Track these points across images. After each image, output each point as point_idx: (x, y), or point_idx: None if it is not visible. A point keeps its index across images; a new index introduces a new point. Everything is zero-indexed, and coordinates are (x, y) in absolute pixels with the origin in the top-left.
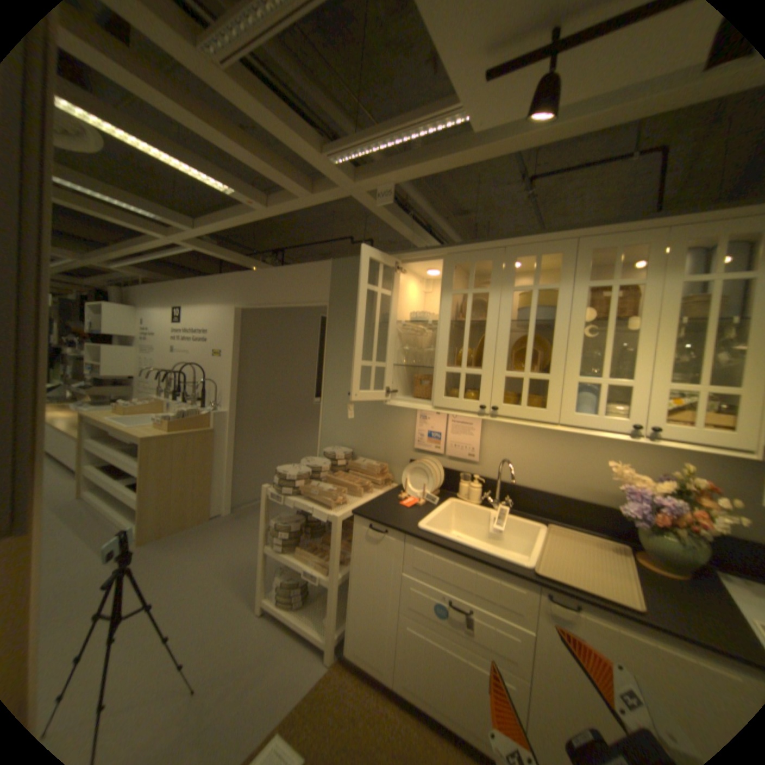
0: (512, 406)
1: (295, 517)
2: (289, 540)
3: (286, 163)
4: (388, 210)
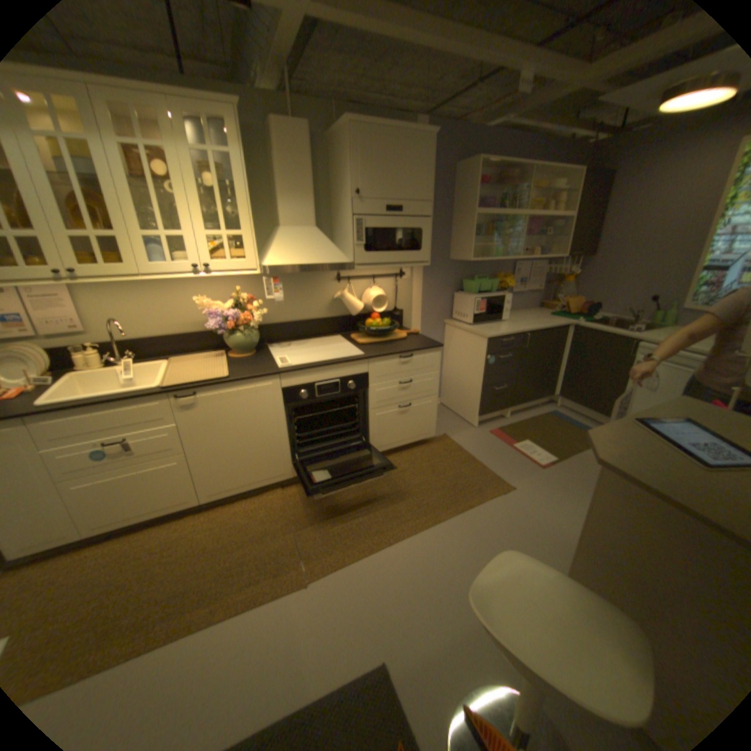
0: (91, 266)
1: None
2: None
3: None
4: None
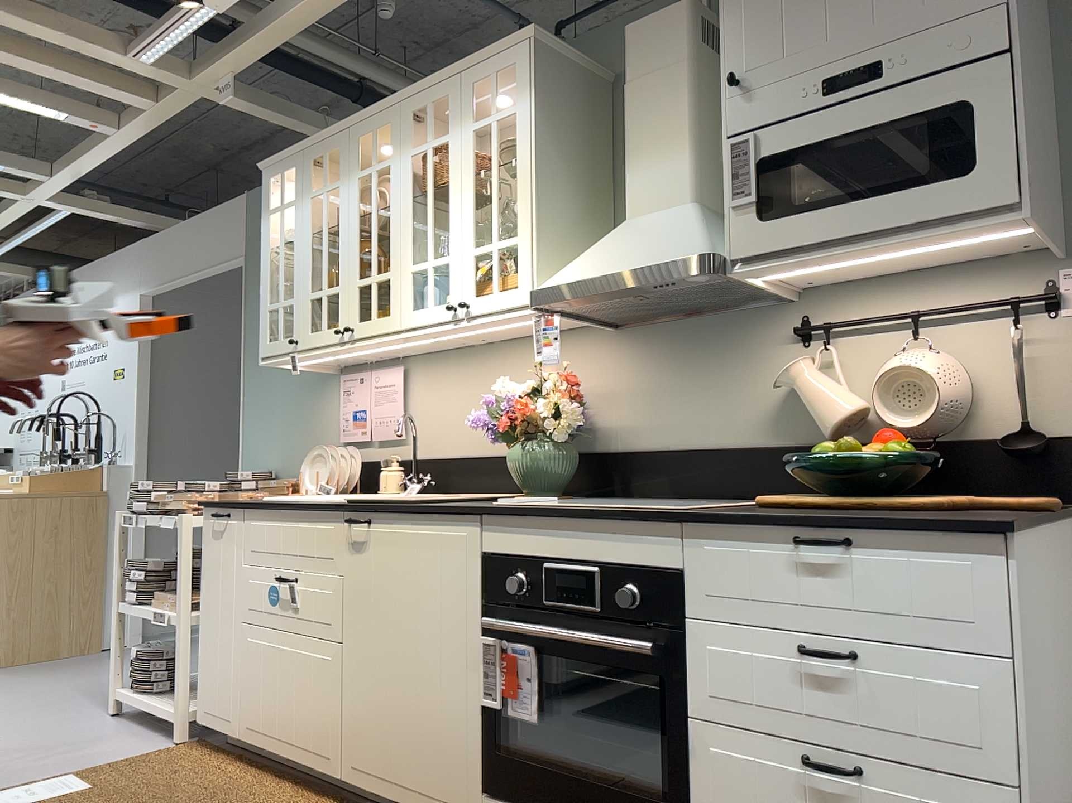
0: (364, 322)
1: (168, 560)
2: (146, 582)
3: (115, 75)
4: (267, 110)
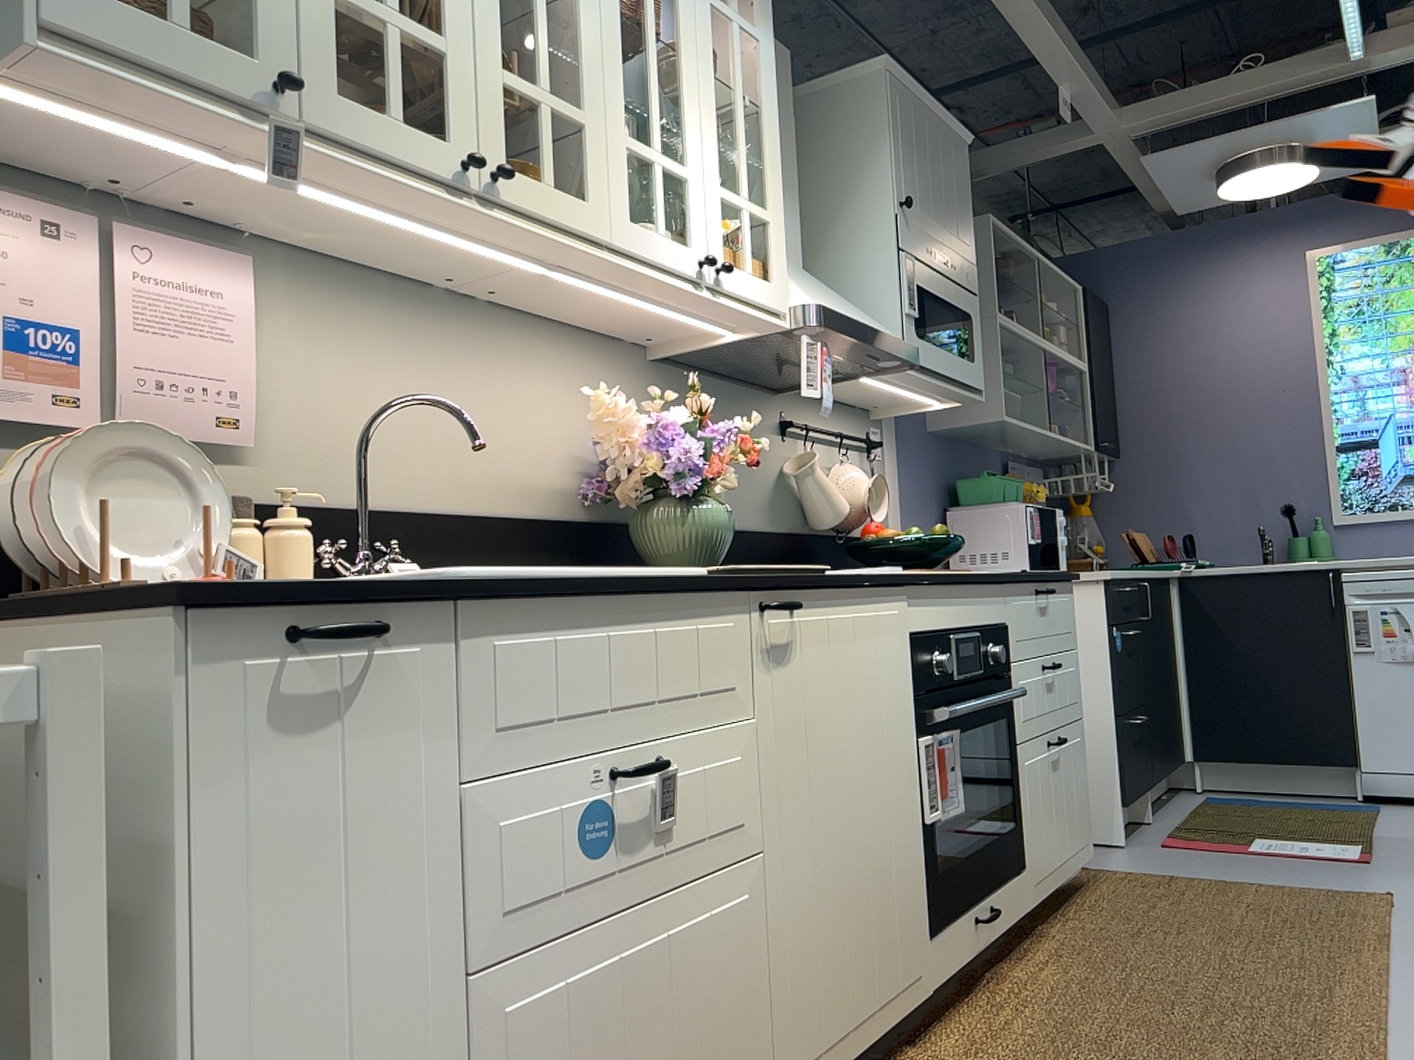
0: (527, 179)
1: None
2: None
3: None
4: None
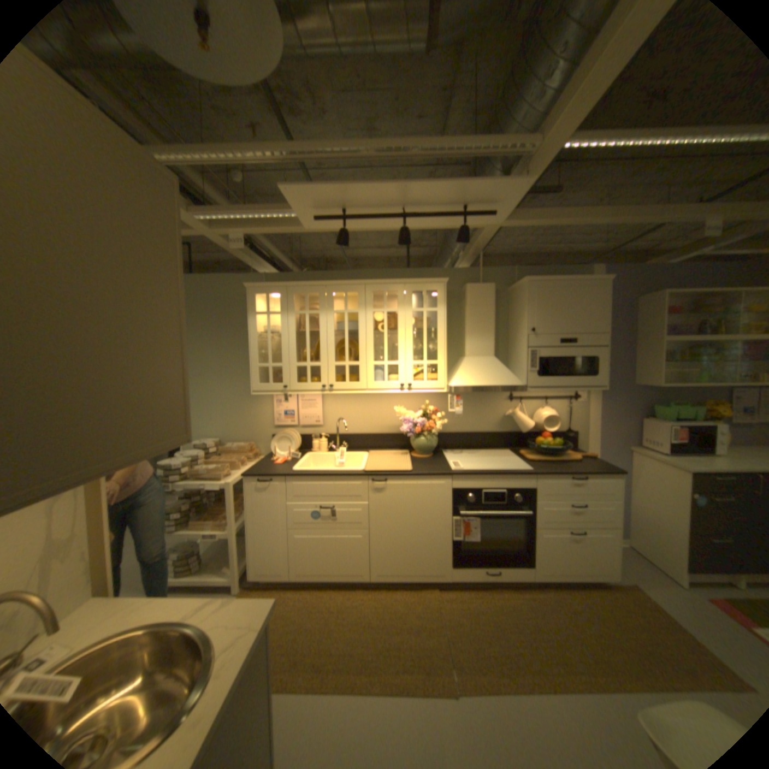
0: (341, 383)
1: (179, 502)
2: (181, 519)
3: None
4: (233, 246)
